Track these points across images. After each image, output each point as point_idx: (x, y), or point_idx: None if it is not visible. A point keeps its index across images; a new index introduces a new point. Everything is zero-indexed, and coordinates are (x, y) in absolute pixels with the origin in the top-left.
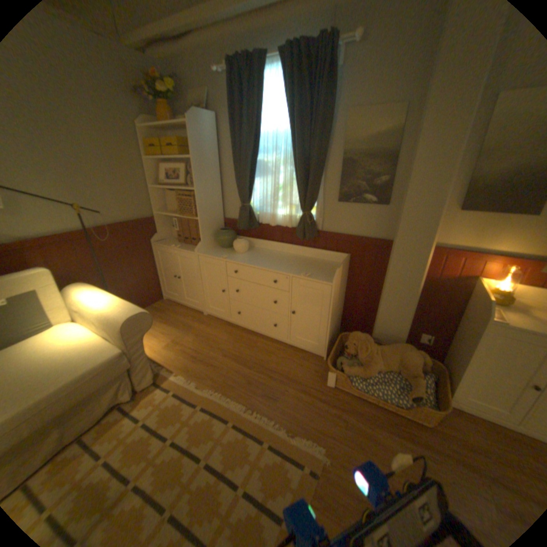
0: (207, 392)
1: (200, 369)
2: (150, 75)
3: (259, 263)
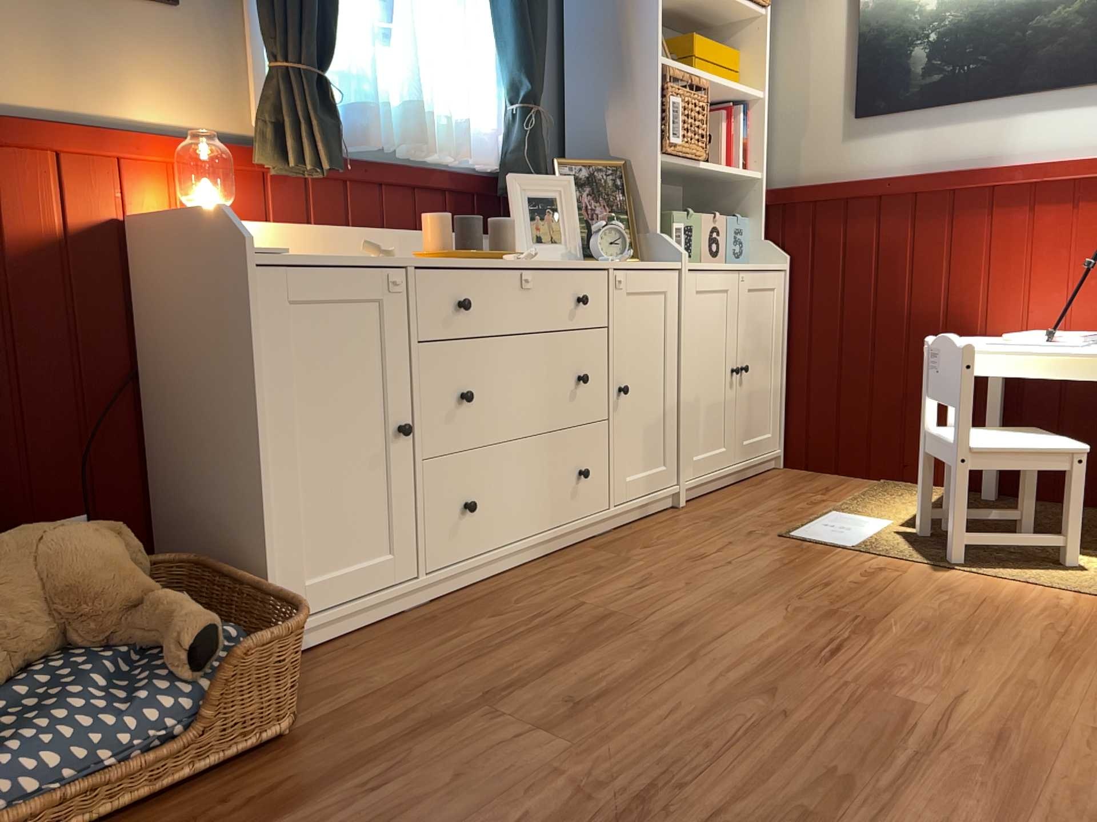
0: None
1: None
2: None
3: None
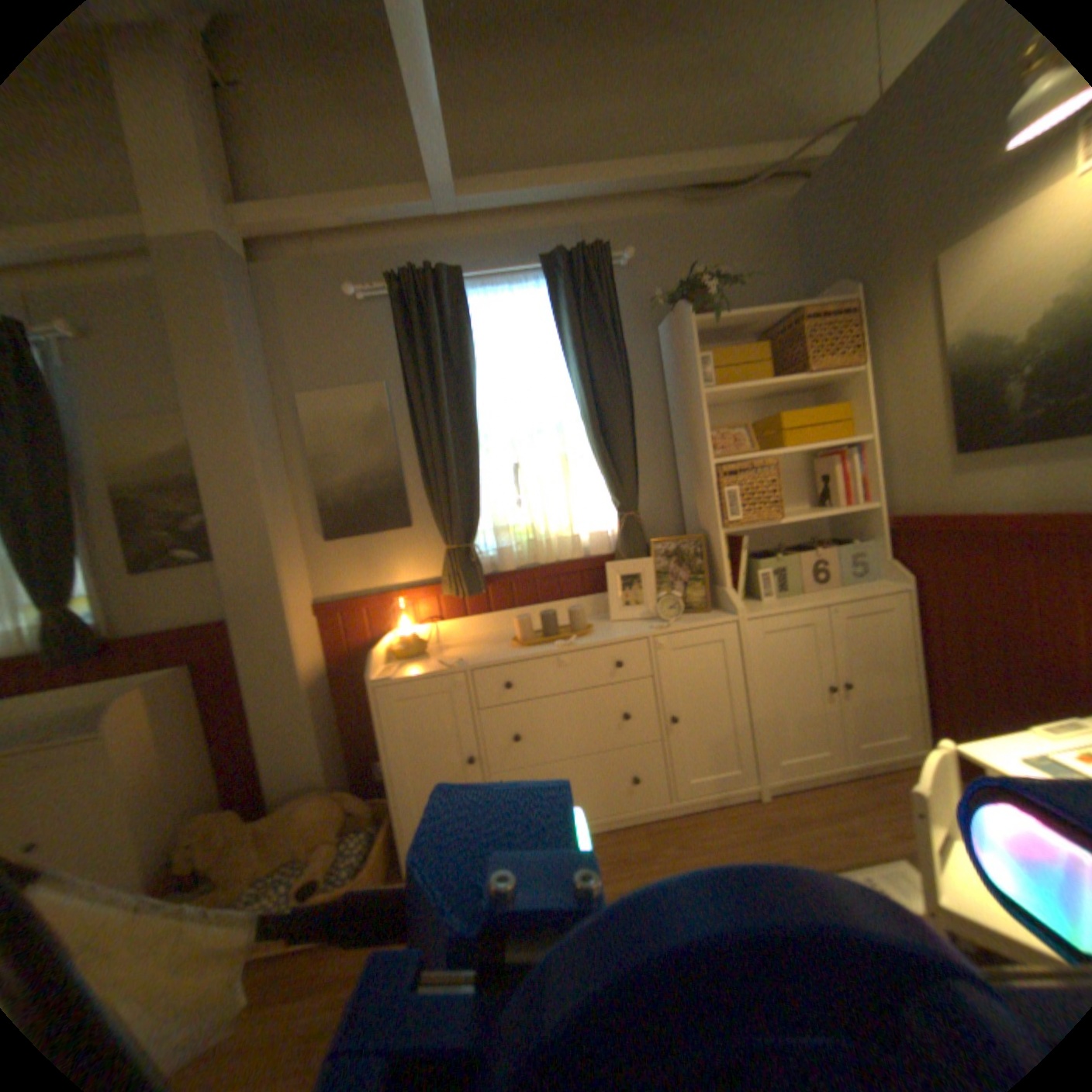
0: None
1: None
2: None
3: None
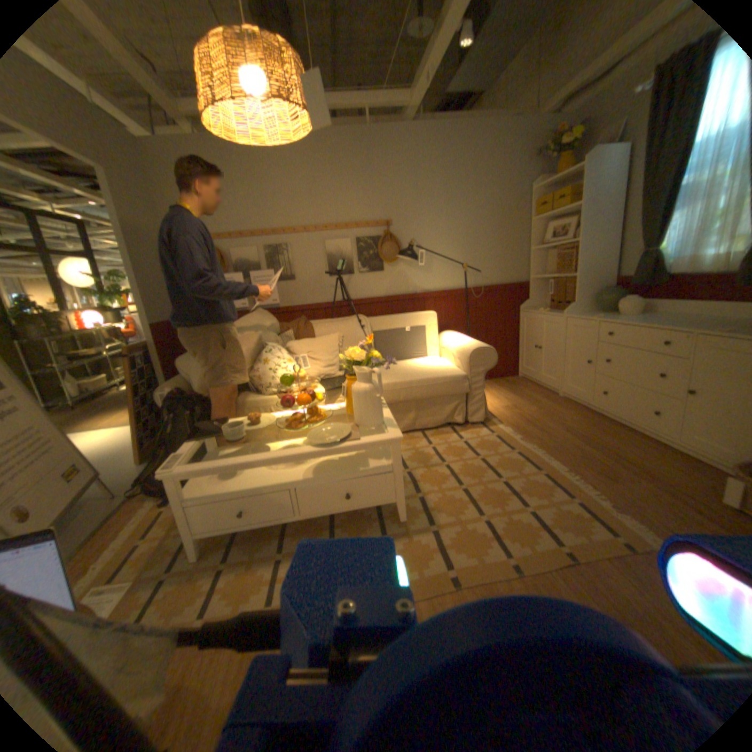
0: (530, 446)
1: (532, 431)
2: (559, 130)
3: (648, 321)
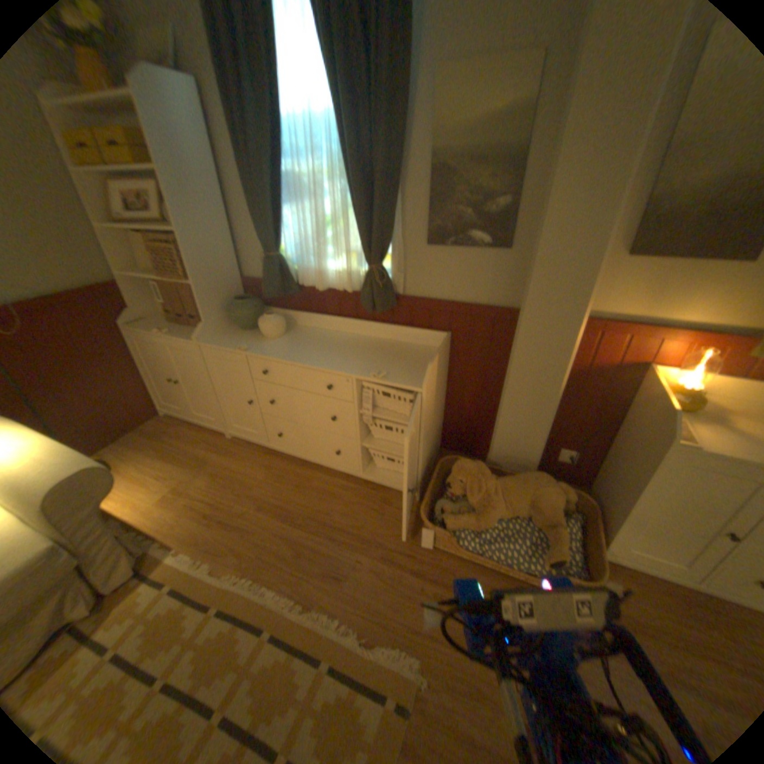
0: (228, 579)
1: (218, 537)
2: None
3: (301, 356)
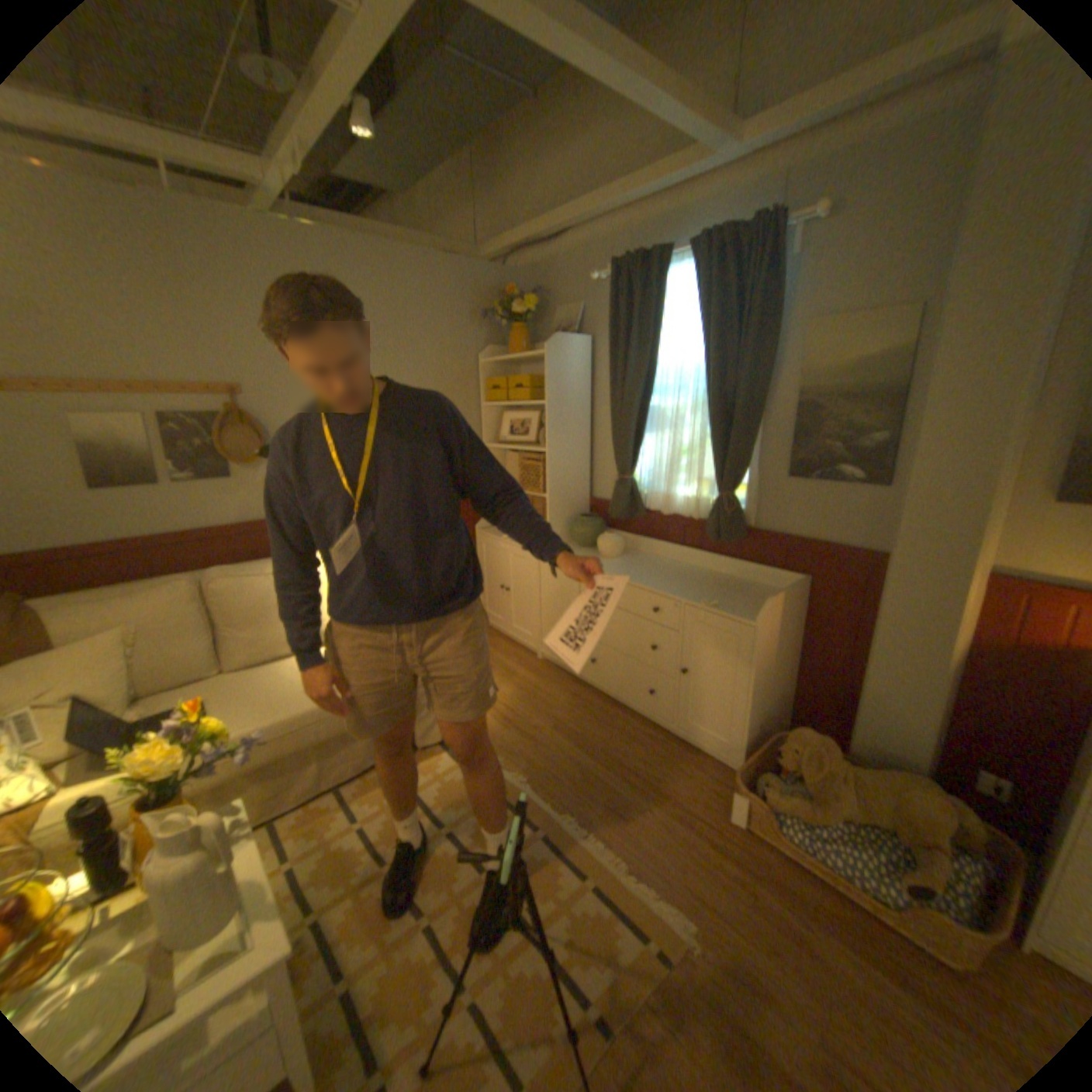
0: (516, 778)
1: (514, 741)
2: (505, 291)
3: (632, 577)
